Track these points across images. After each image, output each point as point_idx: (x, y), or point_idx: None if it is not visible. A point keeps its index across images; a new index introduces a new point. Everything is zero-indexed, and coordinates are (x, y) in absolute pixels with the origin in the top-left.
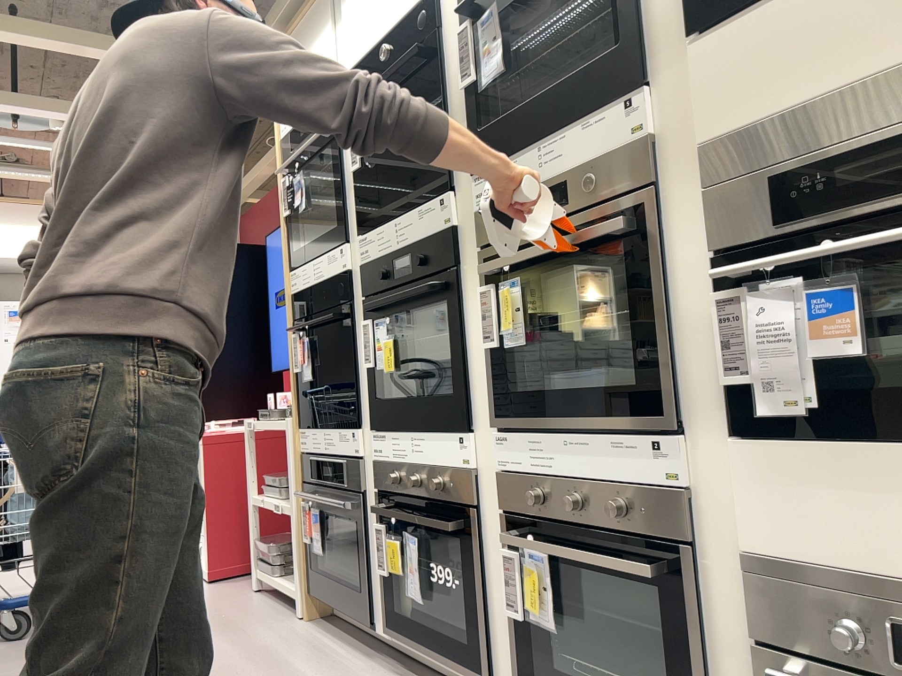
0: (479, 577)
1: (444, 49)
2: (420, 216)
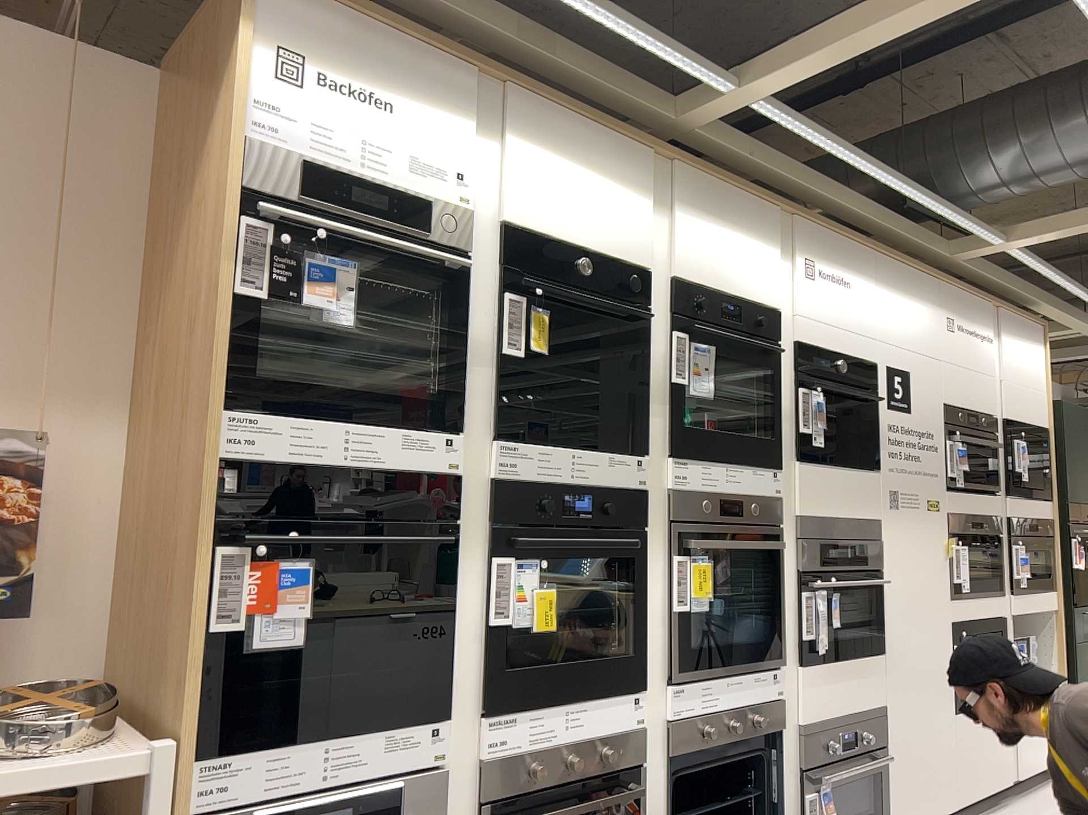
0: None
1: (645, 331)
2: (610, 463)
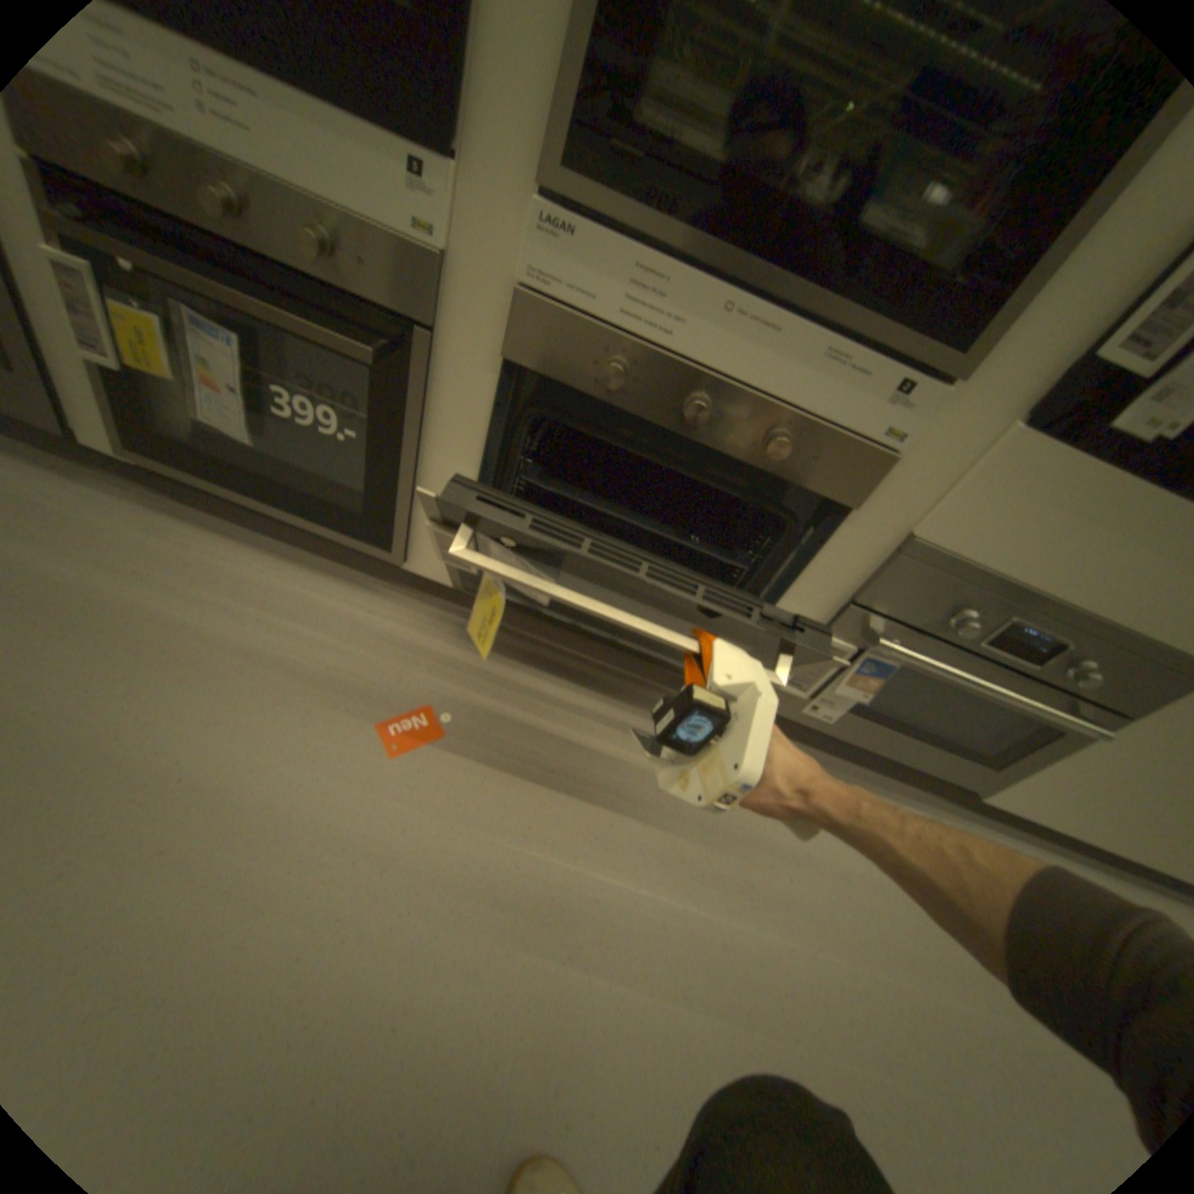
0: (413, 438)
1: None
2: None
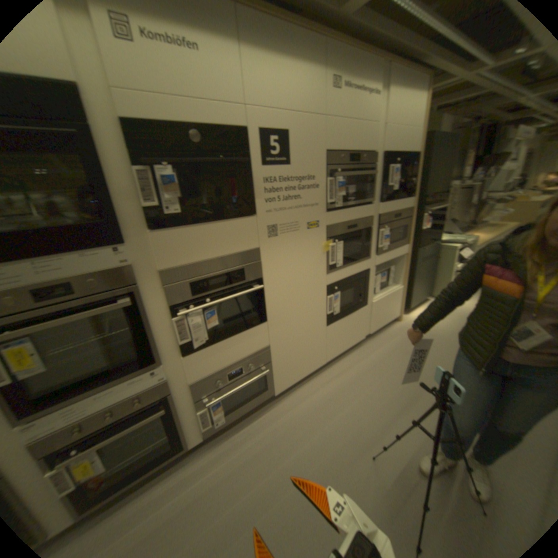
0: None
1: None
2: None
